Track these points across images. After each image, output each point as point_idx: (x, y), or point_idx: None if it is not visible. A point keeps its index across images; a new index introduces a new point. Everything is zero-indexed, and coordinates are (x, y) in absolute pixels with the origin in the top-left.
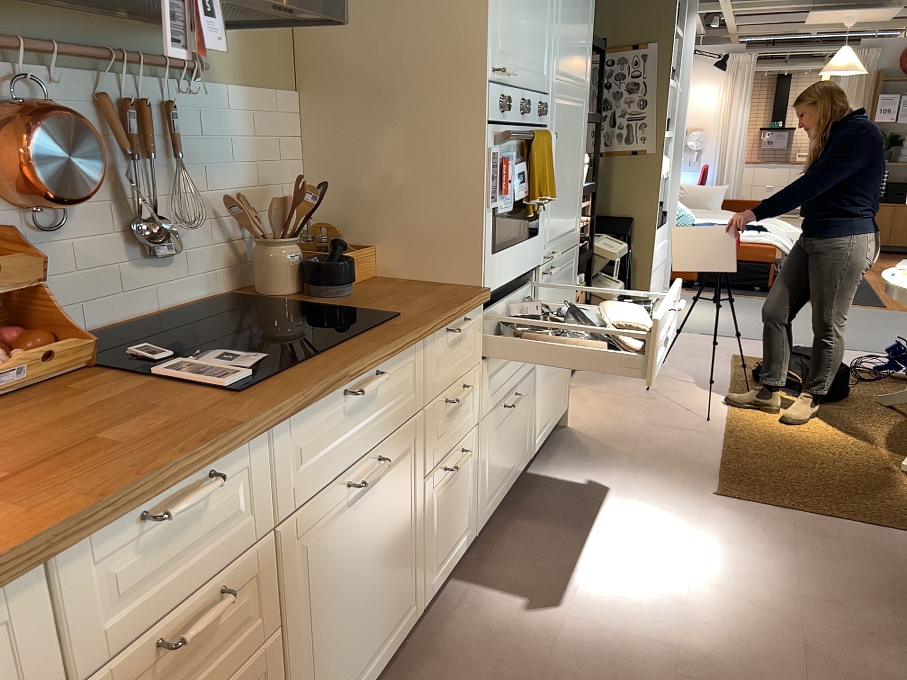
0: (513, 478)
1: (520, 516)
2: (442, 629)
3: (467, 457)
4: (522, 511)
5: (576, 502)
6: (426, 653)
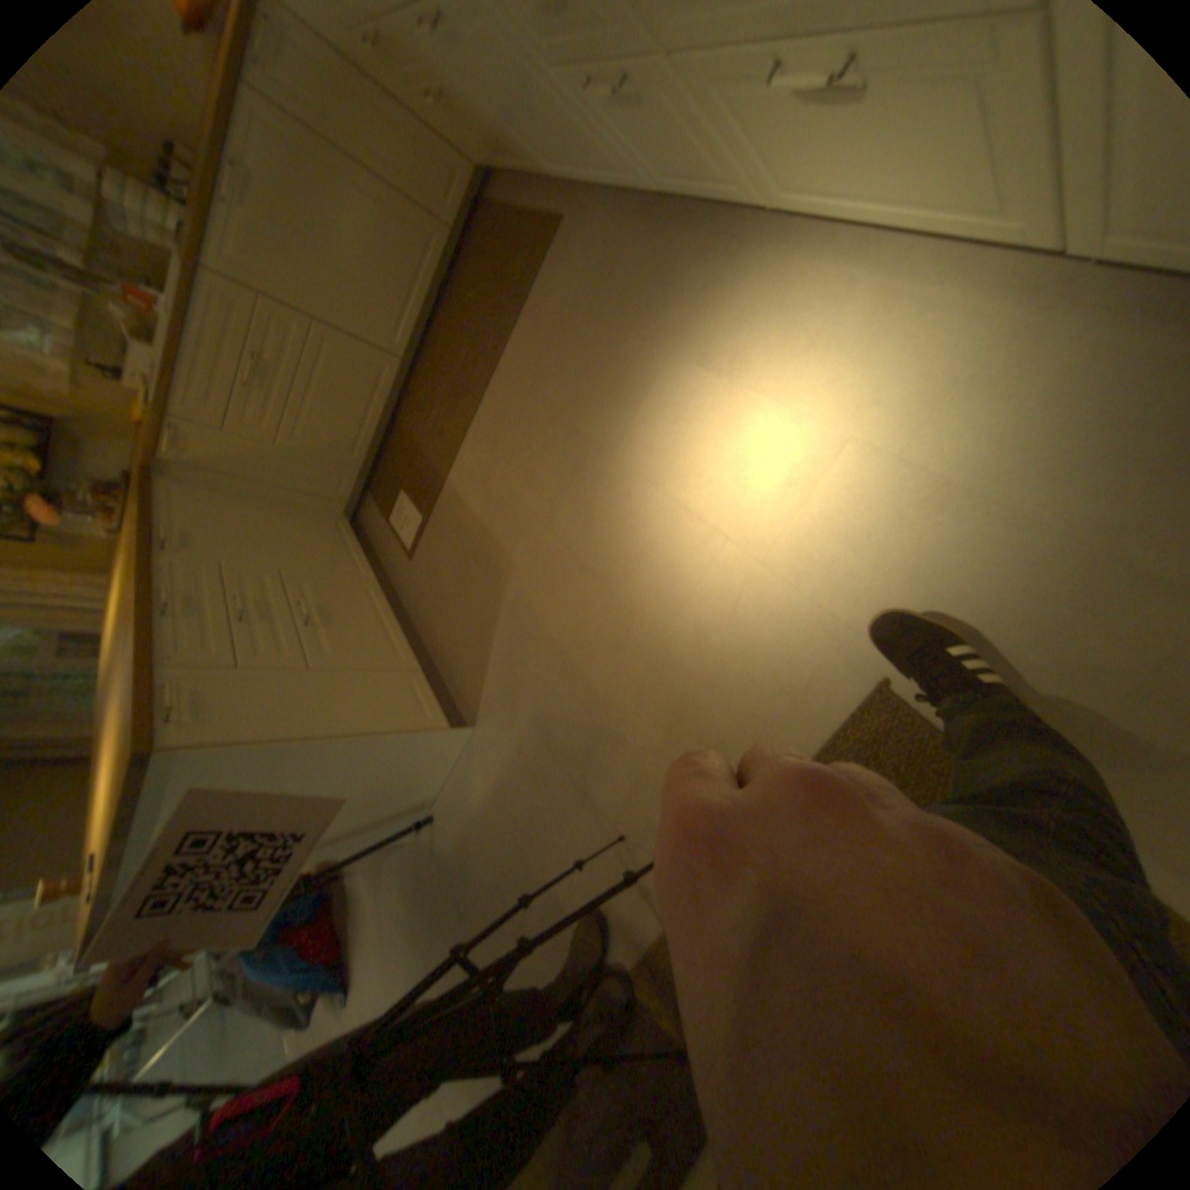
0: (917, 214)
1: (896, 278)
2: (687, 225)
3: (655, 85)
4: (918, 279)
5: (927, 386)
6: (665, 219)
